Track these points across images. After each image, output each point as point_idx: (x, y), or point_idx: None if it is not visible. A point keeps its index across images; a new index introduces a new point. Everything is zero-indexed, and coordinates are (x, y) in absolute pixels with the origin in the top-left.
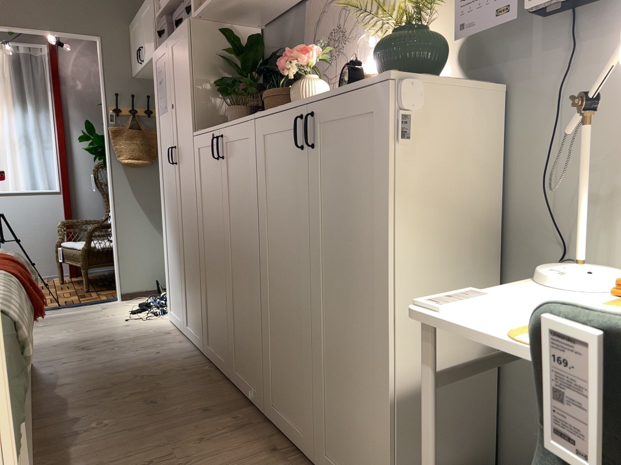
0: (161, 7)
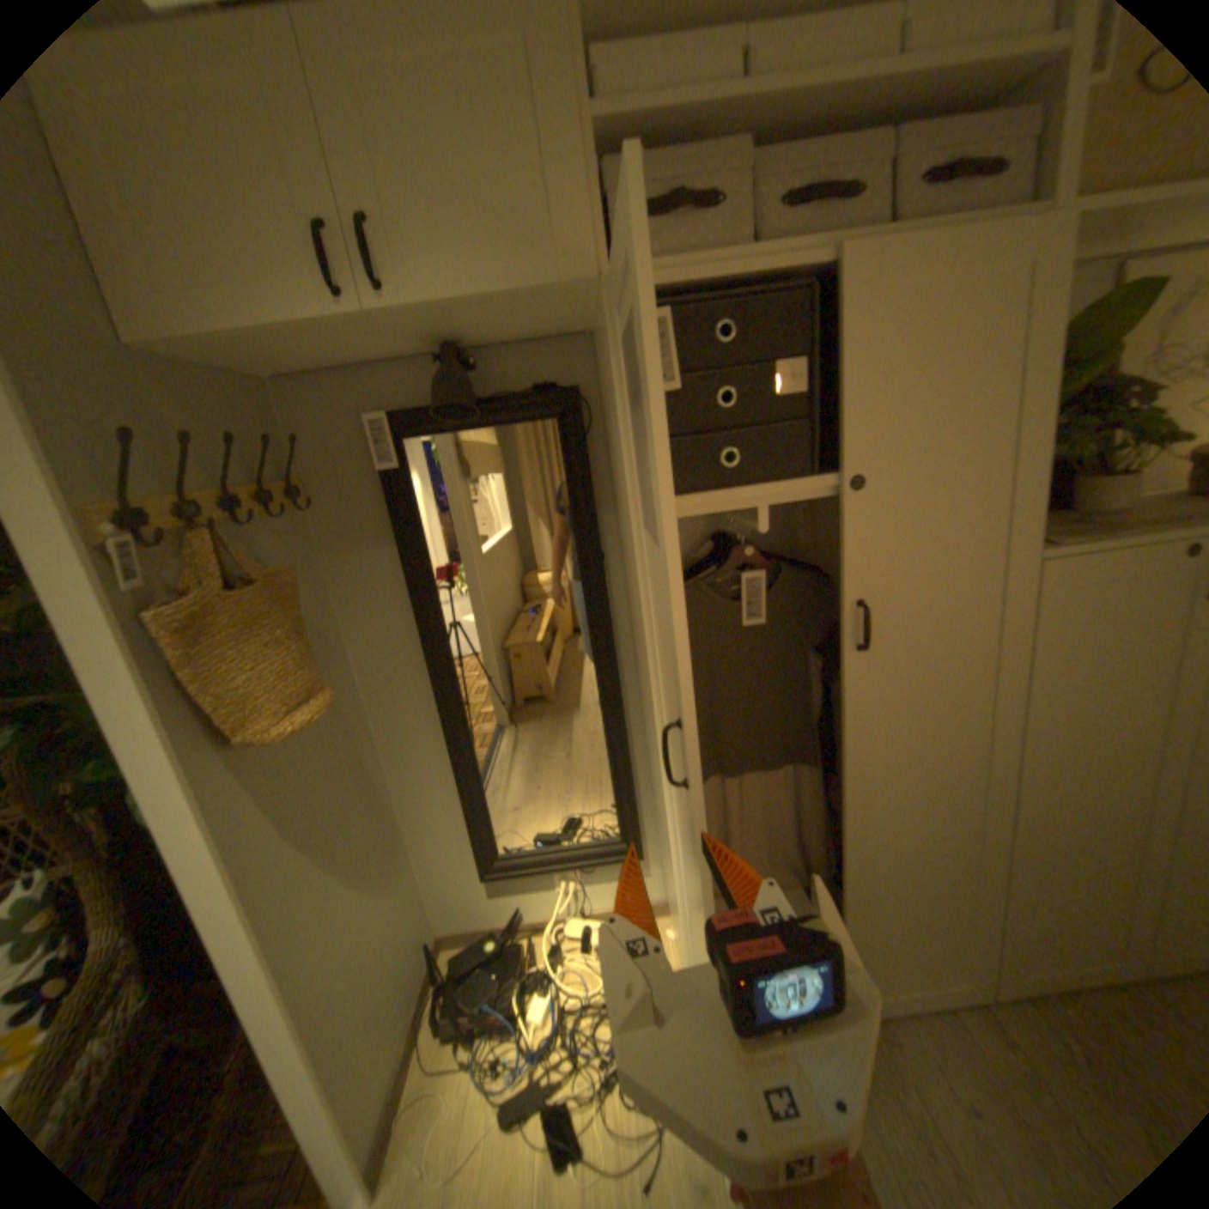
0: (599, 85)
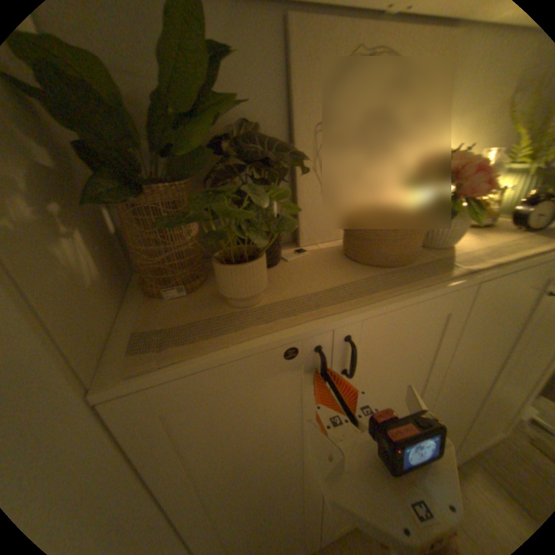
0: None
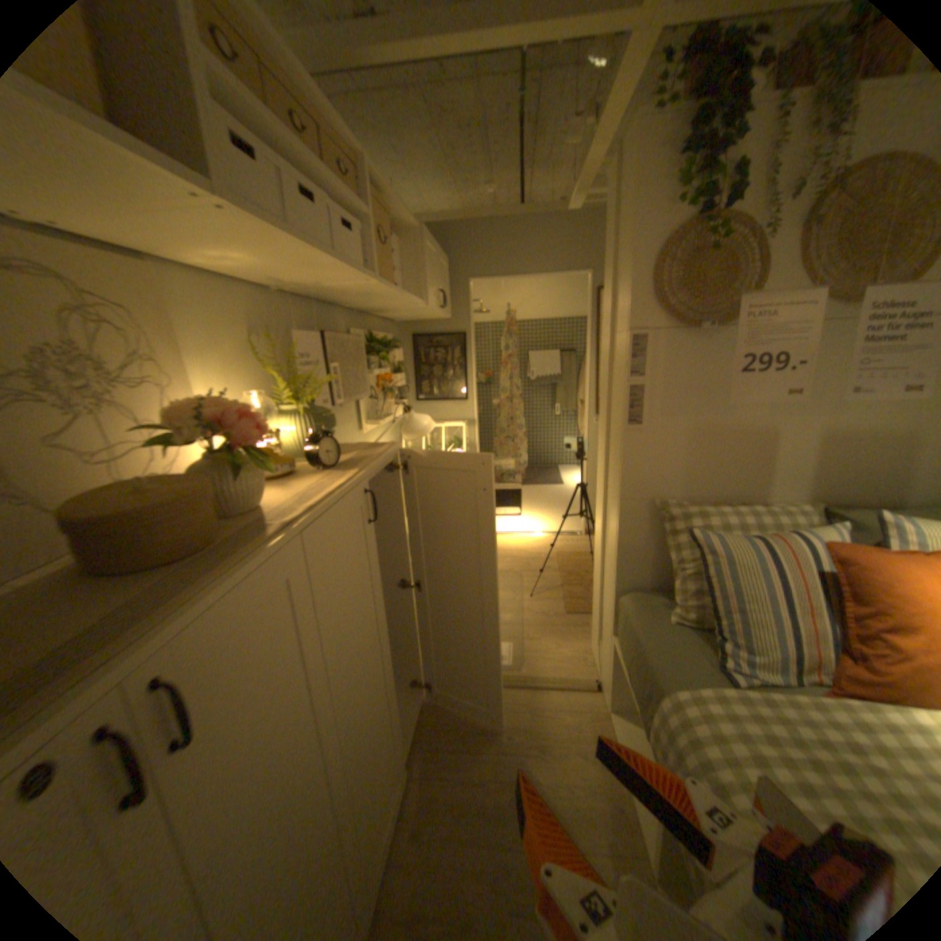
0: None
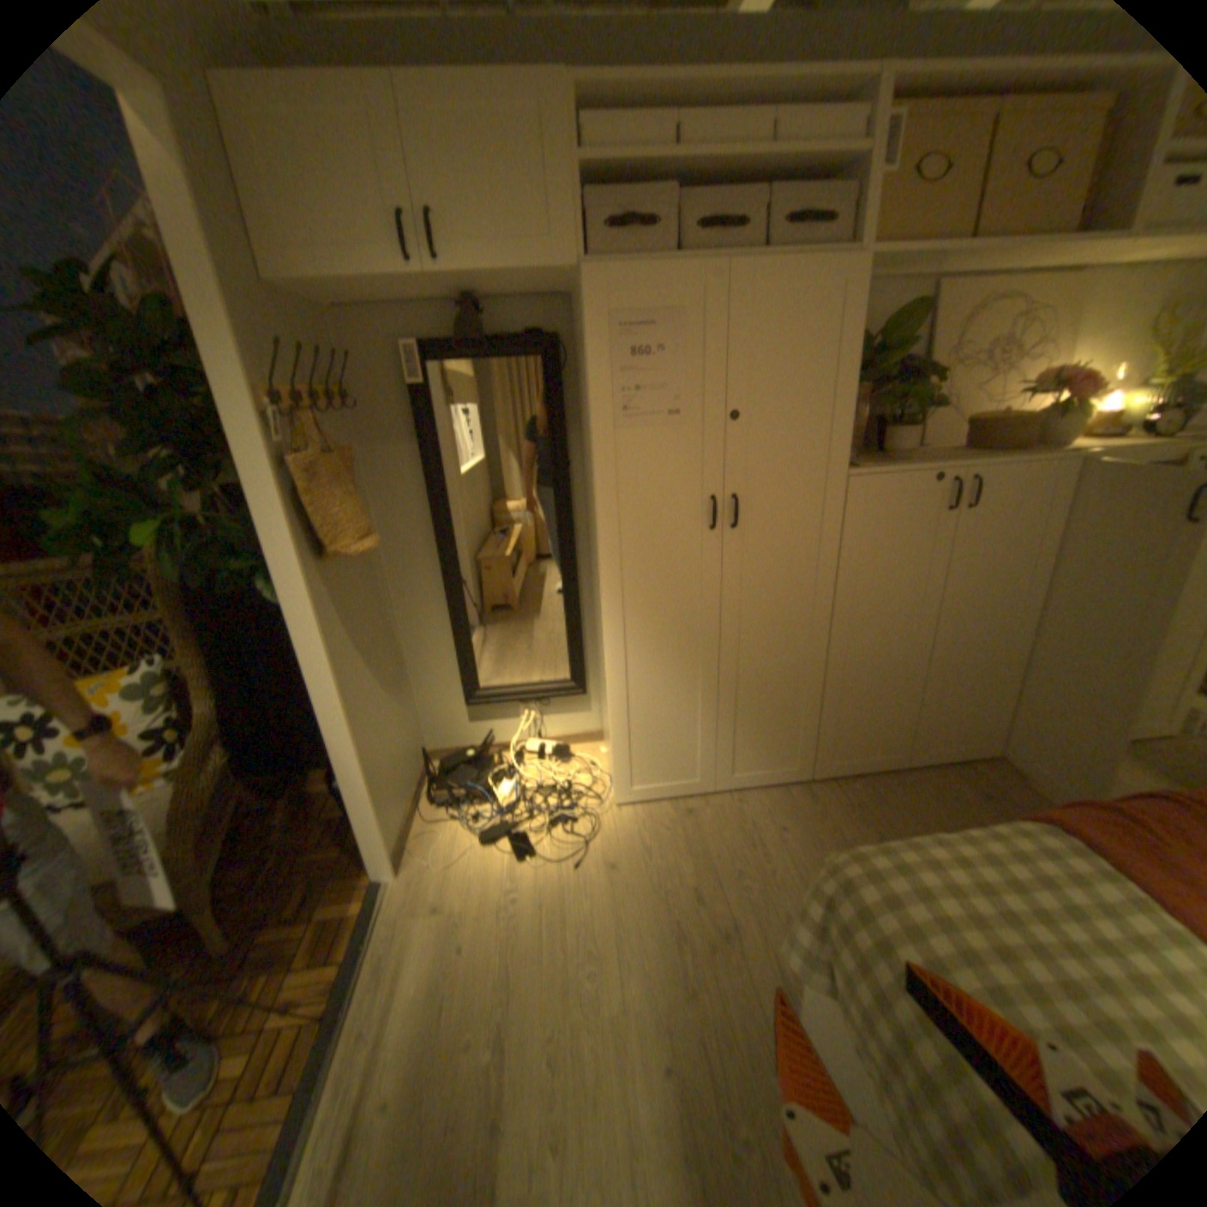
0: (585, 139)
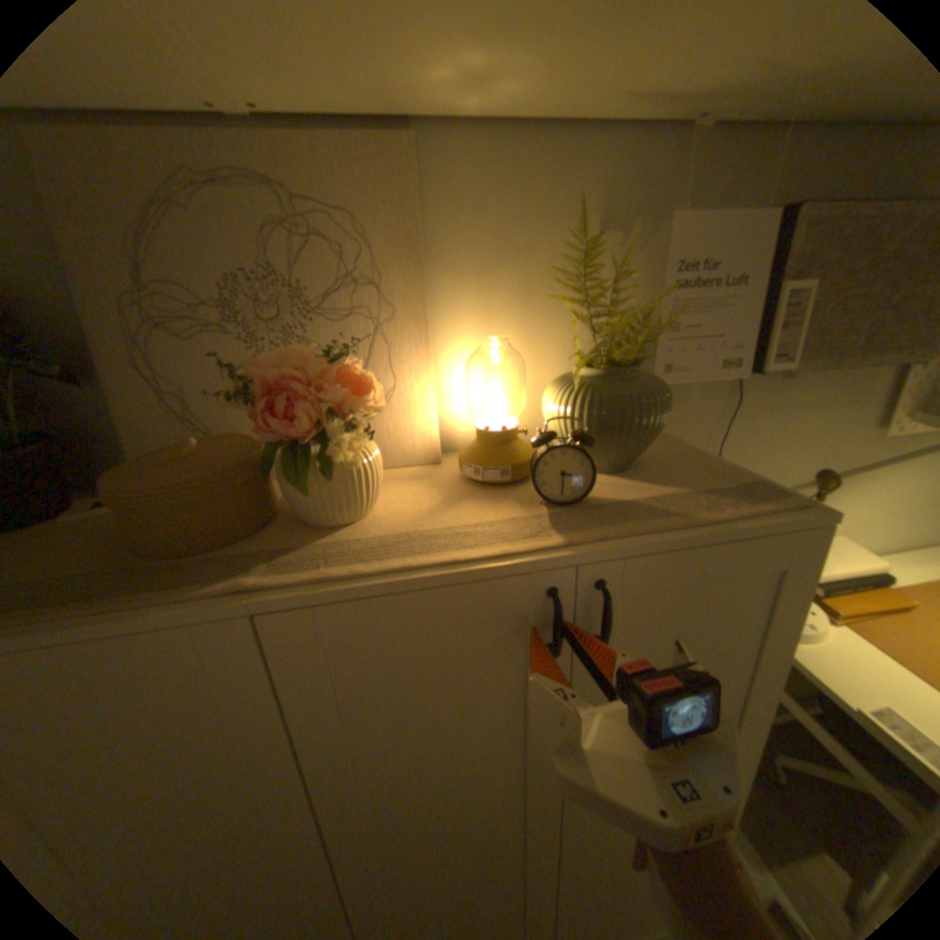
0: None
